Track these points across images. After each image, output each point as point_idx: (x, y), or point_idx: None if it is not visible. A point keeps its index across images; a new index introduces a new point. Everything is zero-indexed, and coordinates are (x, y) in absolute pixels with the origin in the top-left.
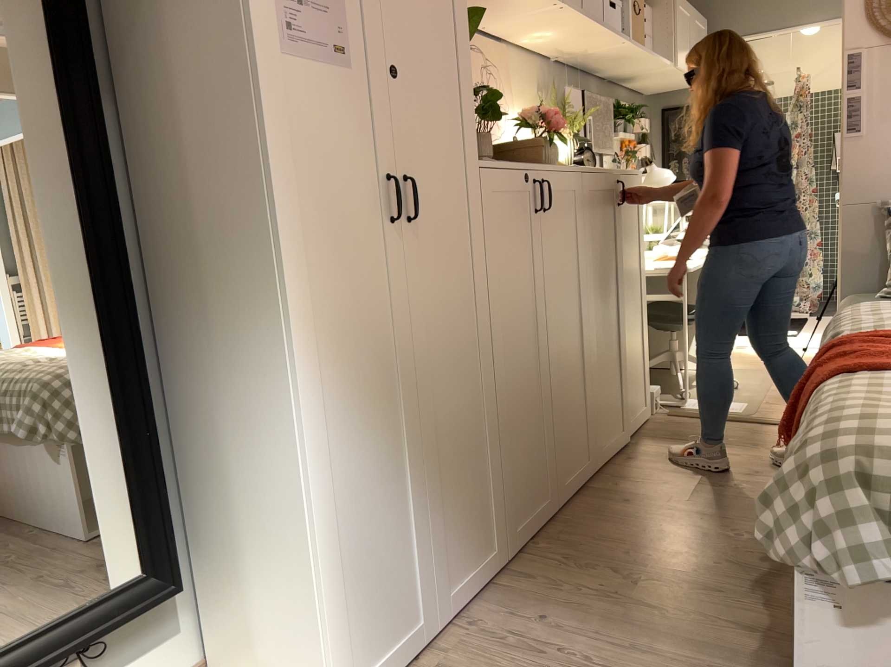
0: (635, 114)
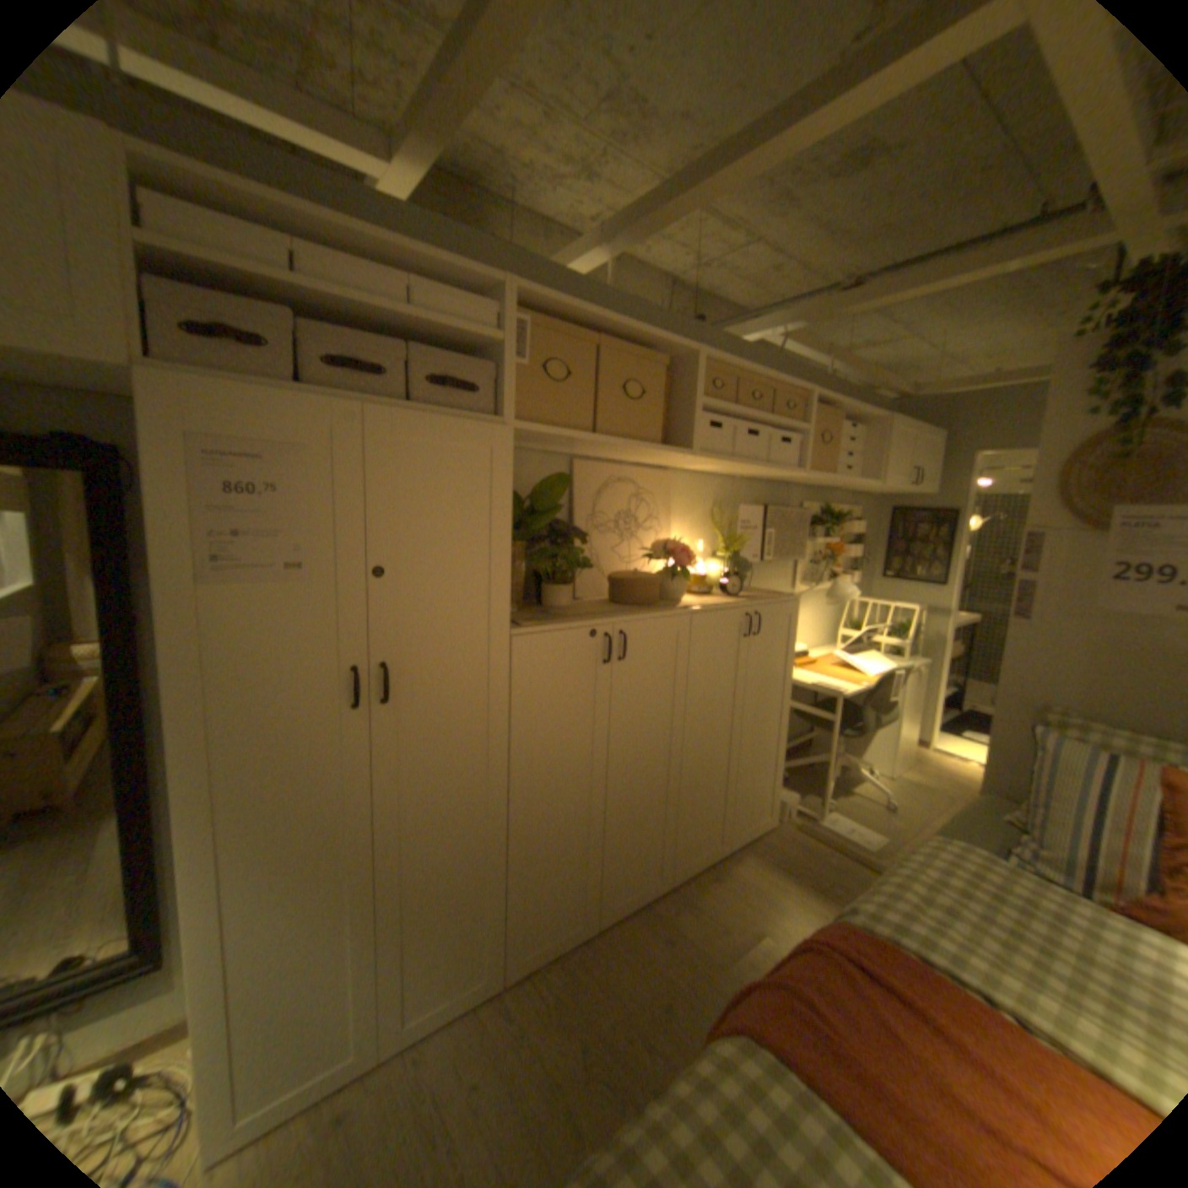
0: (853, 514)
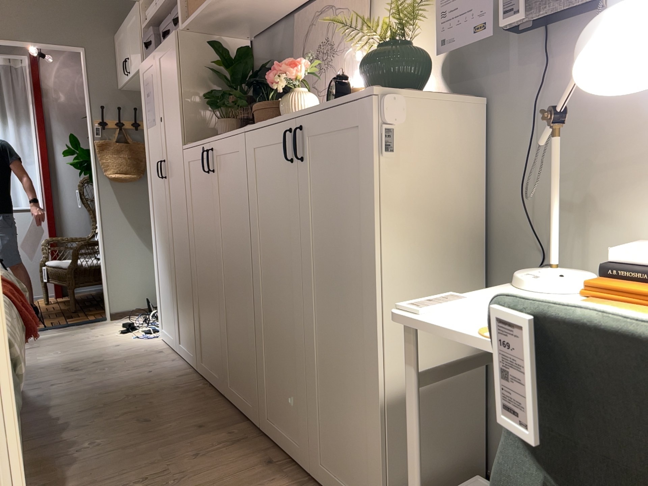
0: None
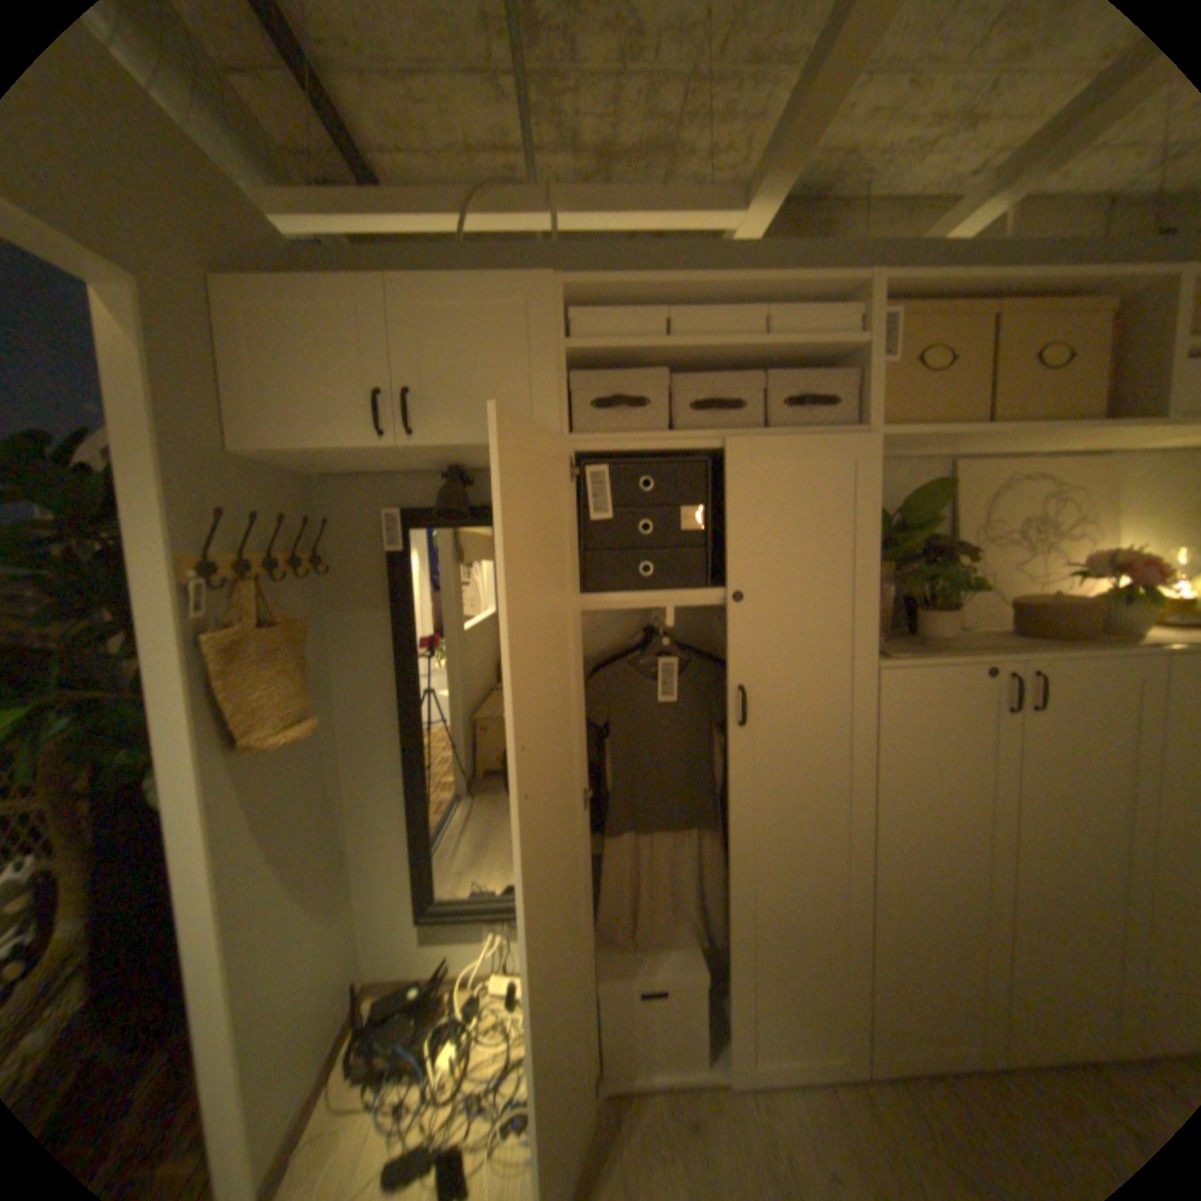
0: None
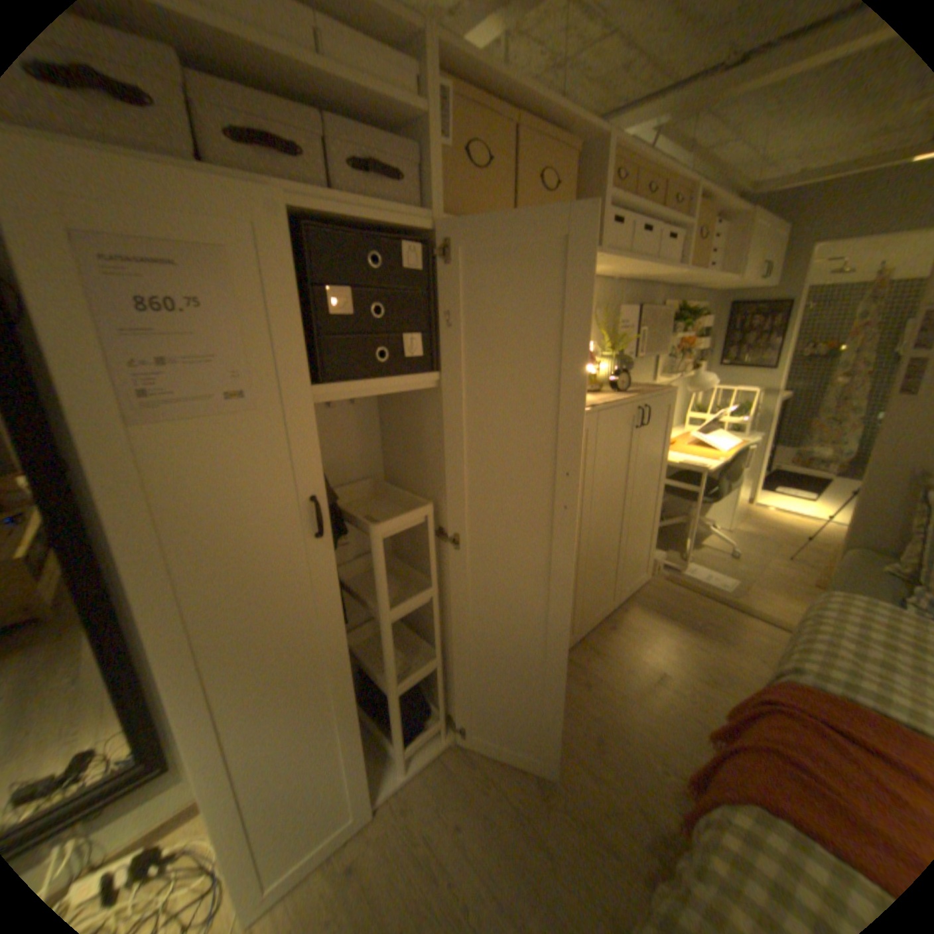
0: (702, 310)
